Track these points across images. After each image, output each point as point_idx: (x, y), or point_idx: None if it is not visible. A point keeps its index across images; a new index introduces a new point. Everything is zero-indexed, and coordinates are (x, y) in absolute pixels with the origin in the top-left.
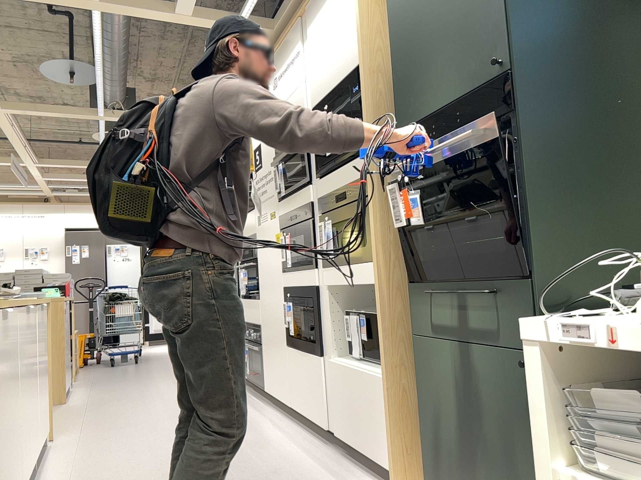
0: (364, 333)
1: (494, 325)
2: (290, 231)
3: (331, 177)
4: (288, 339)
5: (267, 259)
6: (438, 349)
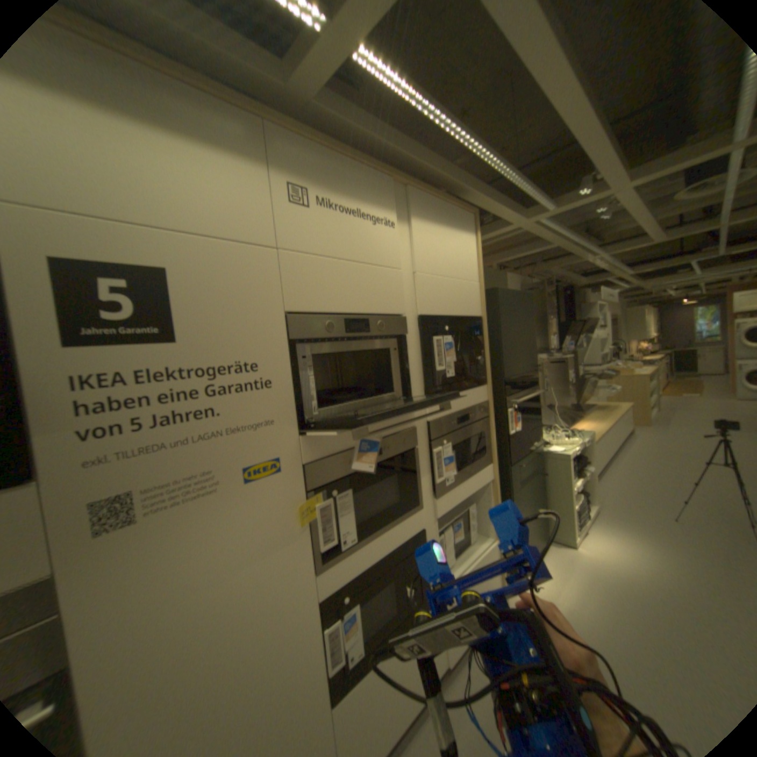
0: (462, 534)
1: (533, 468)
2: (353, 481)
3: (447, 400)
4: (340, 684)
5: (213, 598)
6: (520, 495)
